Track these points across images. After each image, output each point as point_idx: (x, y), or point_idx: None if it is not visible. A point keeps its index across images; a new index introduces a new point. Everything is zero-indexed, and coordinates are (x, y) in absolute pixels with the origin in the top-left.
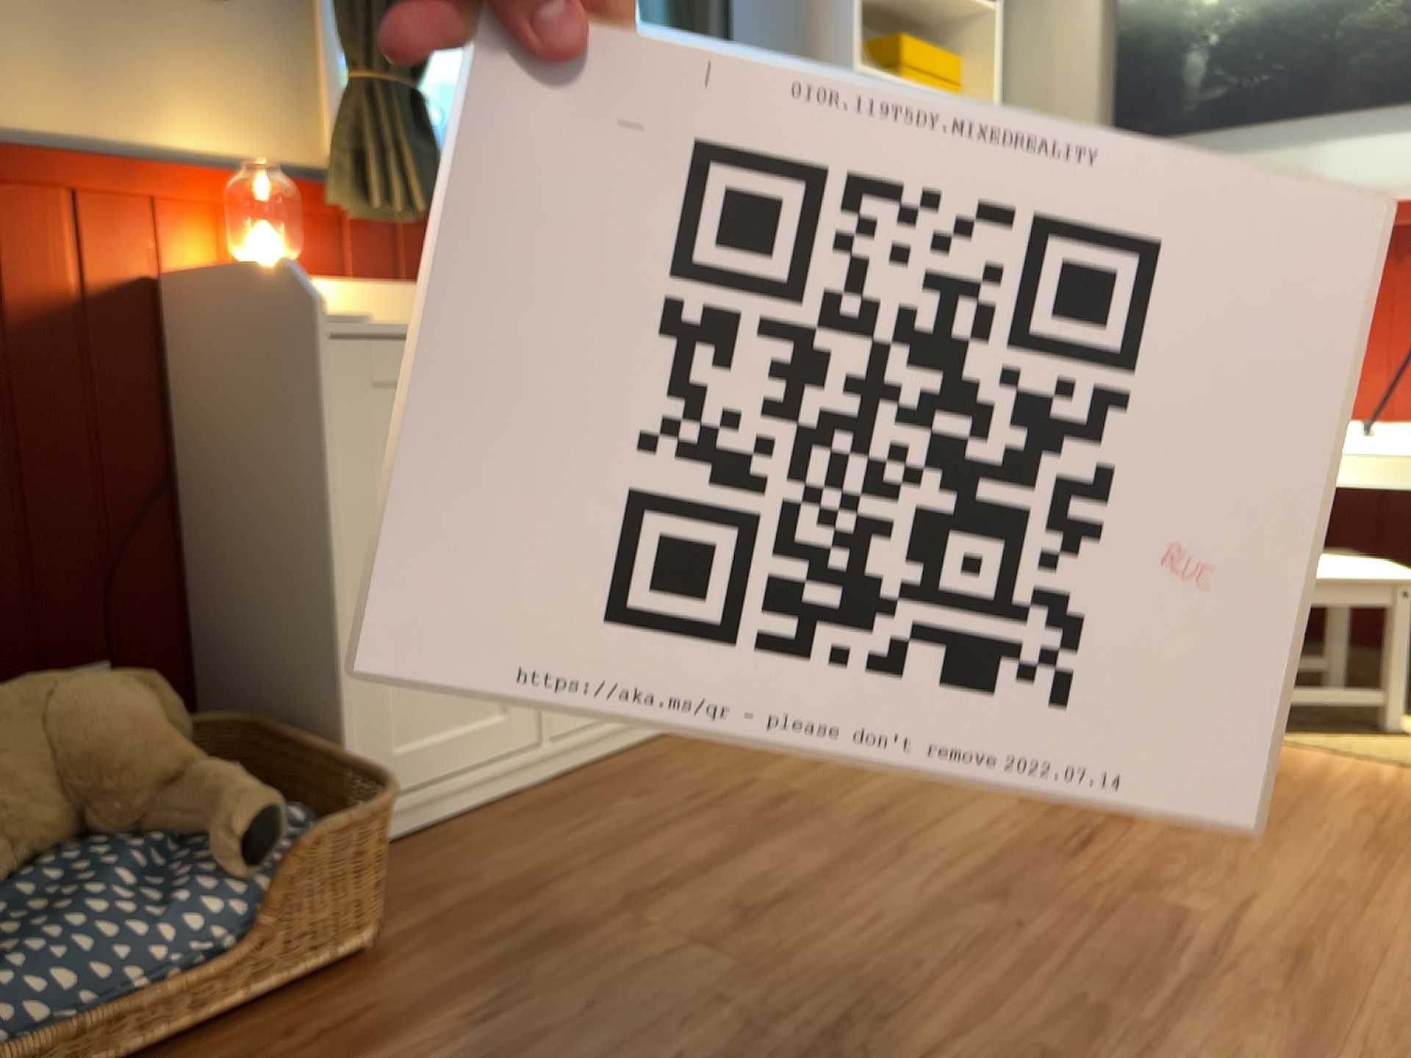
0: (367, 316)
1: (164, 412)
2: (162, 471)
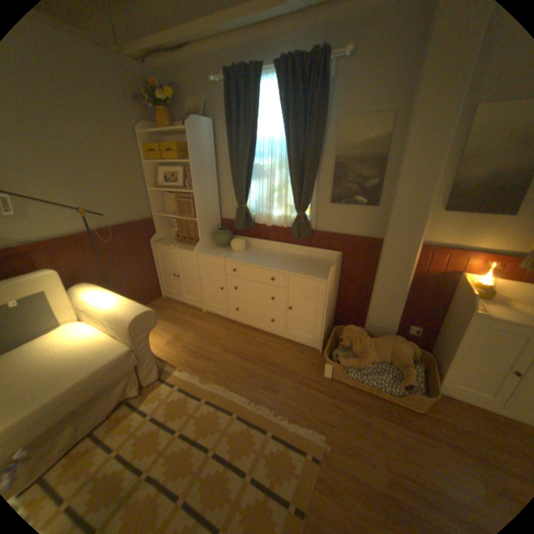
0: (491, 315)
1: (452, 295)
2: (447, 305)
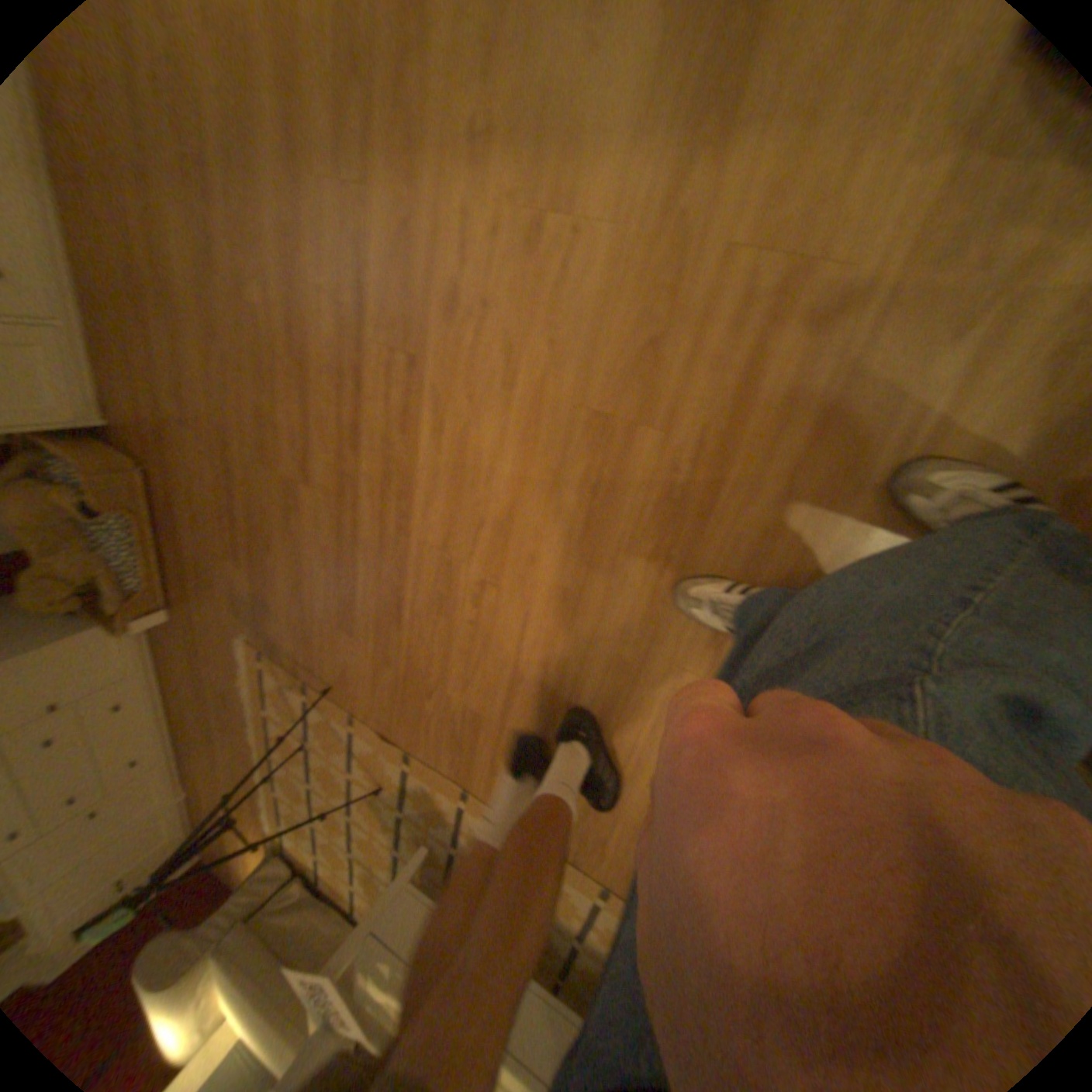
0: None
1: None
2: None
